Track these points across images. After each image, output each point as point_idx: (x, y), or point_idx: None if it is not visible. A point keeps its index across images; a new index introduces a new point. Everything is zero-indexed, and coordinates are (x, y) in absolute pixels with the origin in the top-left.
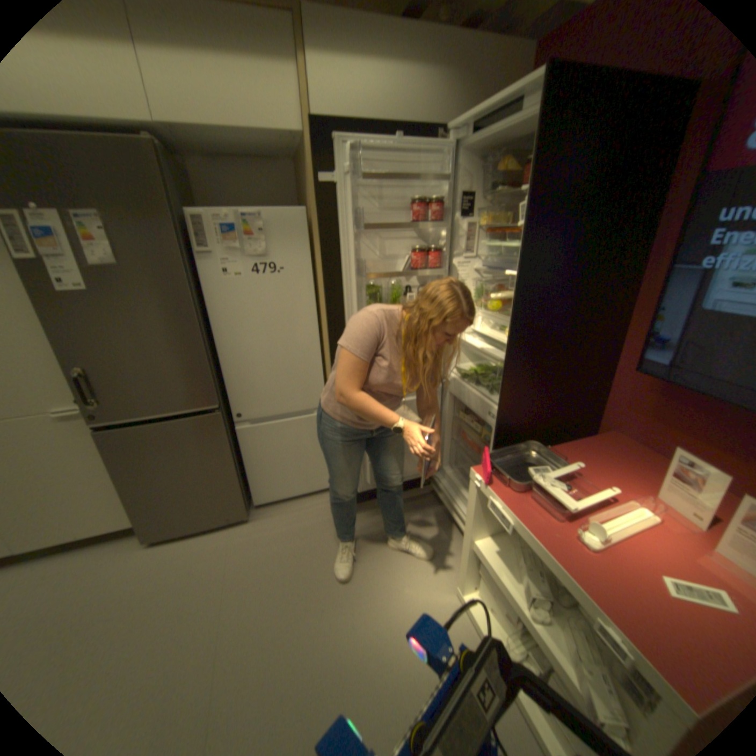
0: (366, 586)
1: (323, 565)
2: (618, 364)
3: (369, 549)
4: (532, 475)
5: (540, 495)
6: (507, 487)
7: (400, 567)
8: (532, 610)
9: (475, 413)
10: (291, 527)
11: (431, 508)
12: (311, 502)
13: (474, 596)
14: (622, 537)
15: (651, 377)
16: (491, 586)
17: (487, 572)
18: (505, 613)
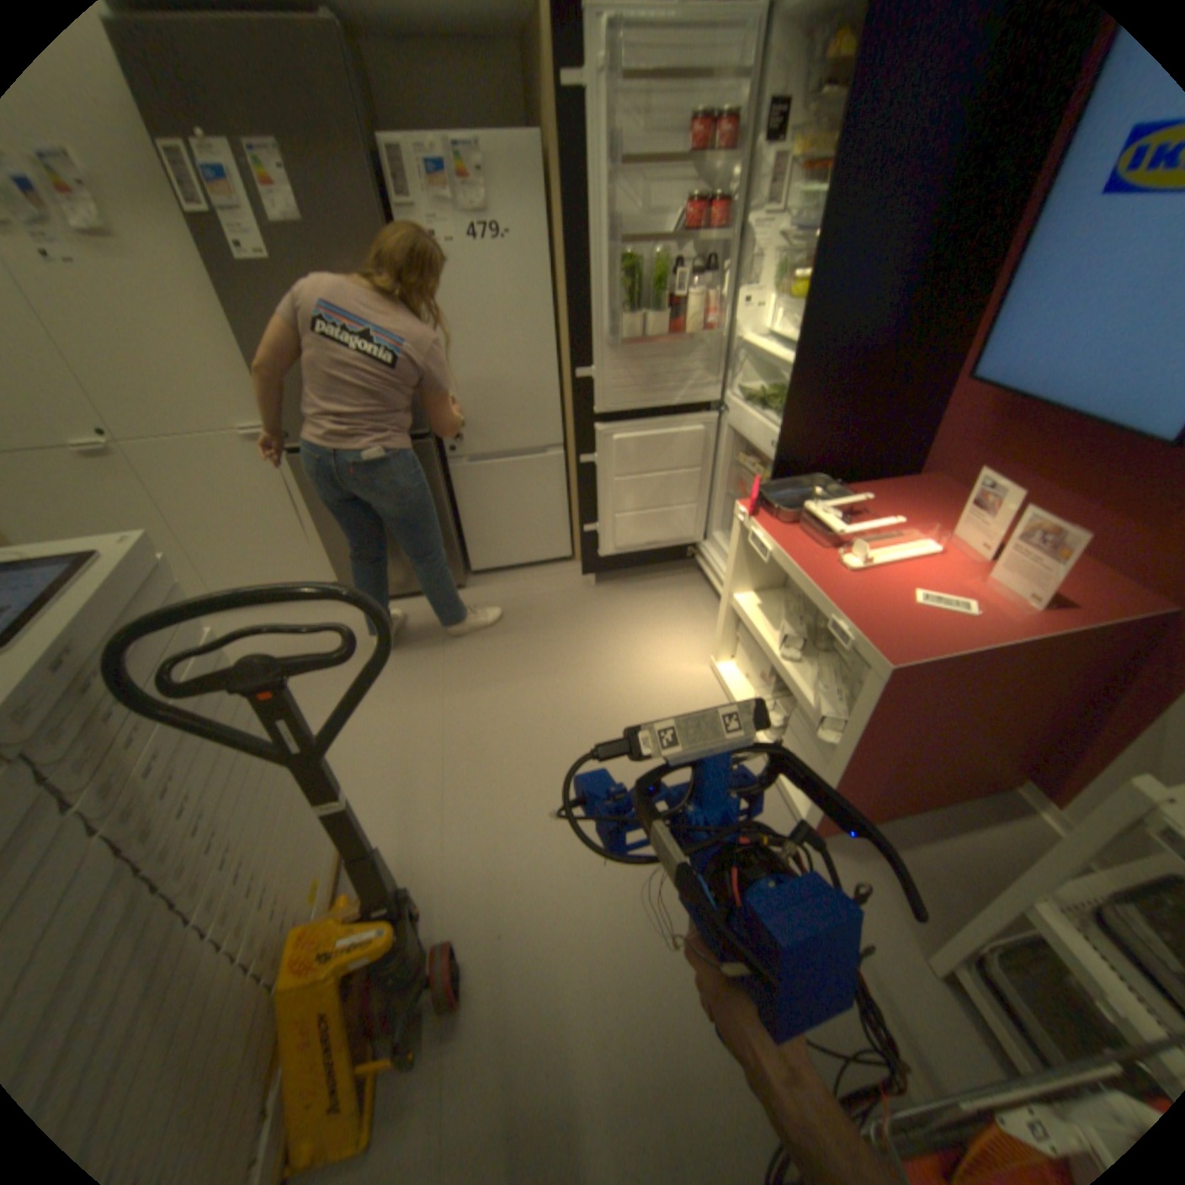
0: (606, 651)
1: (556, 631)
2: (960, 376)
3: (612, 620)
4: (807, 503)
5: (813, 526)
6: (776, 519)
7: (647, 638)
8: (785, 651)
9: (757, 447)
10: (519, 595)
11: (694, 585)
12: (542, 571)
13: (730, 664)
14: (892, 562)
15: (994, 391)
16: (751, 650)
17: (745, 624)
18: (760, 669)
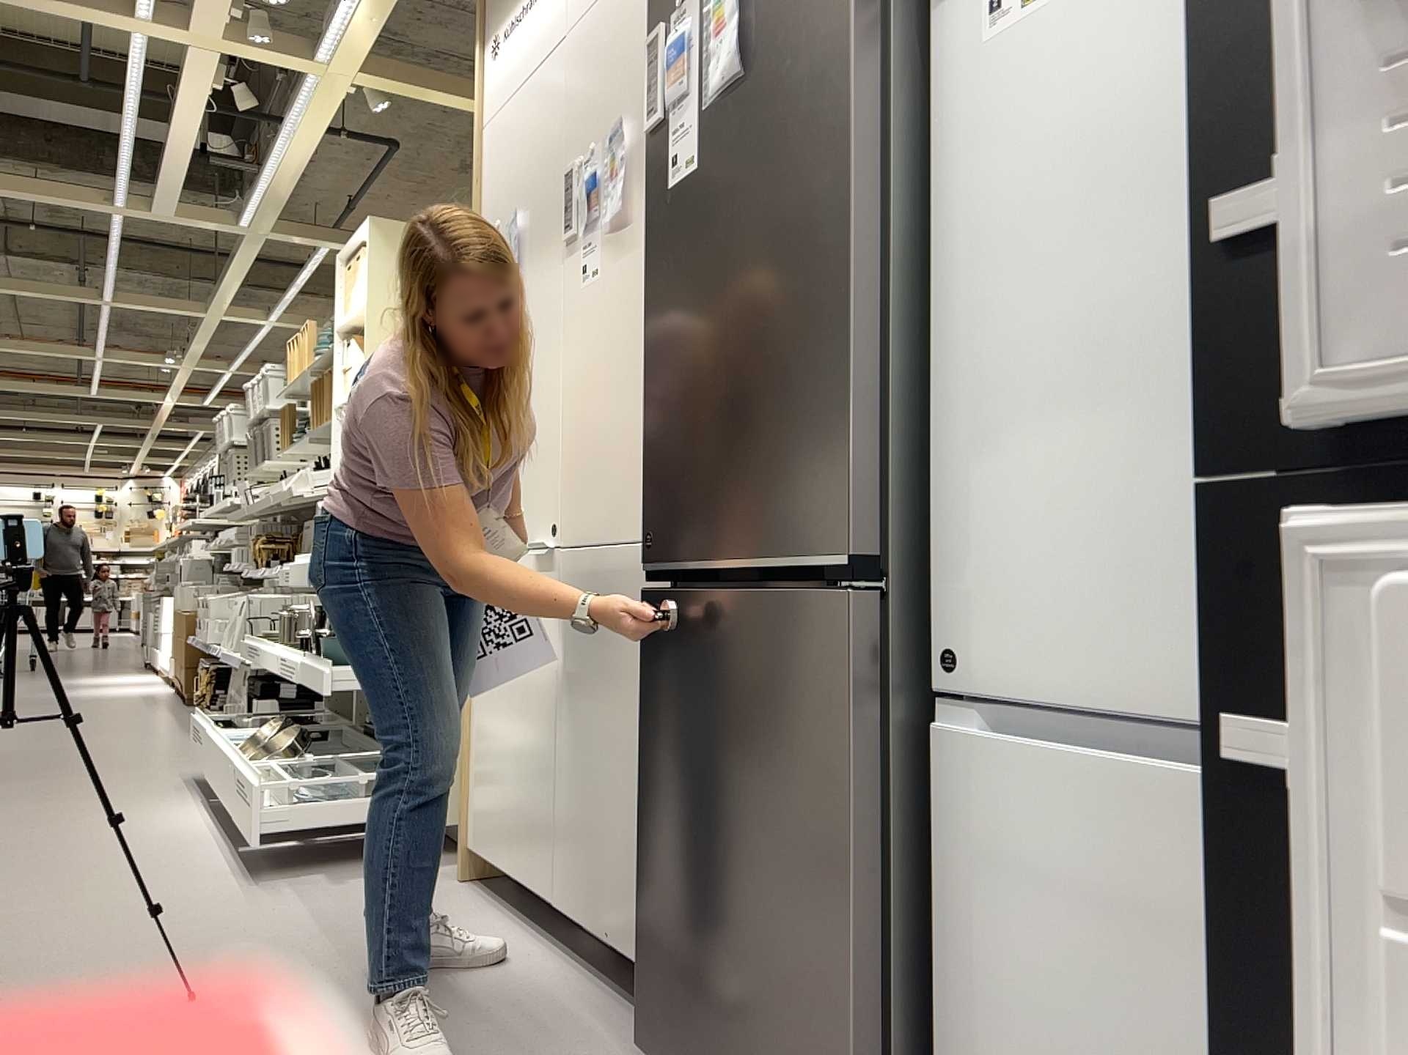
0: None
1: None
2: None
3: None
4: None
5: None
6: None
7: None
8: None
9: None
10: None
11: None
12: None
13: None
14: None
15: None
16: None
17: None
18: None
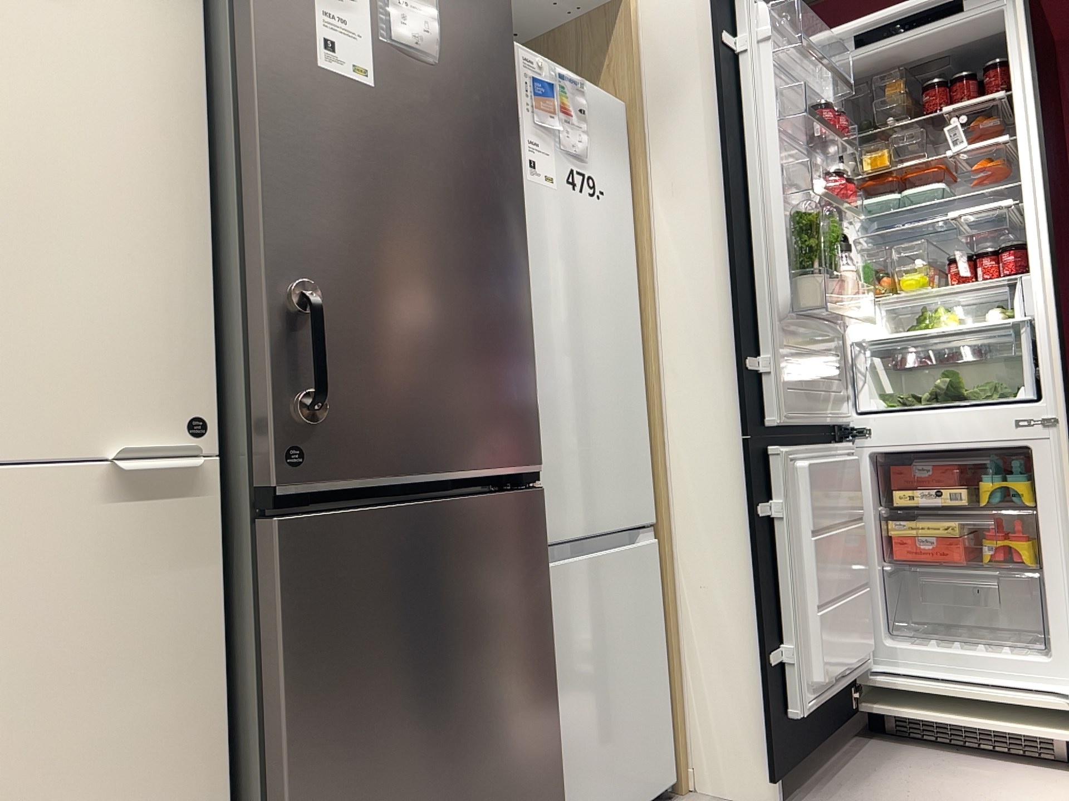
0: None
1: None
2: None
3: None
4: None
5: None
6: None
7: None
8: None
9: (970, 446)
10: None
11: (898, 749)
12: None
13: None
14: None
15: None
16: None
17: None
18: None
